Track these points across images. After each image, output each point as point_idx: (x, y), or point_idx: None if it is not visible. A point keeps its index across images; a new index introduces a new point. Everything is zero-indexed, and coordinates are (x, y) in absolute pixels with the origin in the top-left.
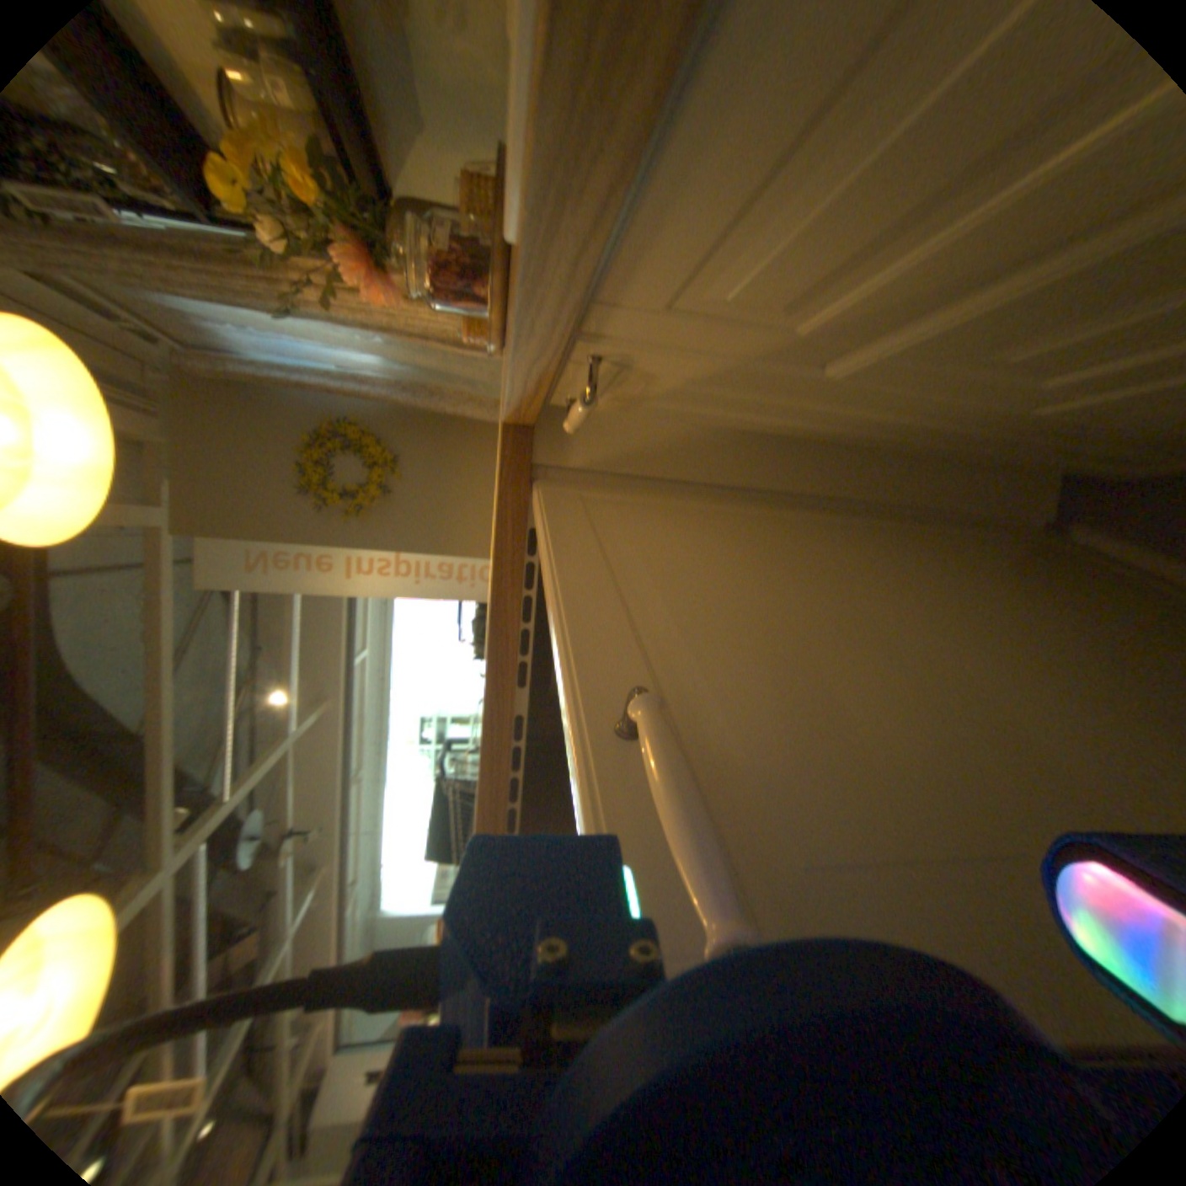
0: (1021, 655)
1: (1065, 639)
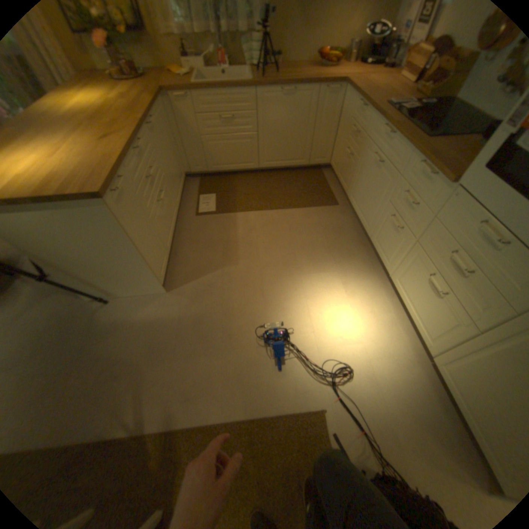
0: (183, 184)
1: (183, 193)
